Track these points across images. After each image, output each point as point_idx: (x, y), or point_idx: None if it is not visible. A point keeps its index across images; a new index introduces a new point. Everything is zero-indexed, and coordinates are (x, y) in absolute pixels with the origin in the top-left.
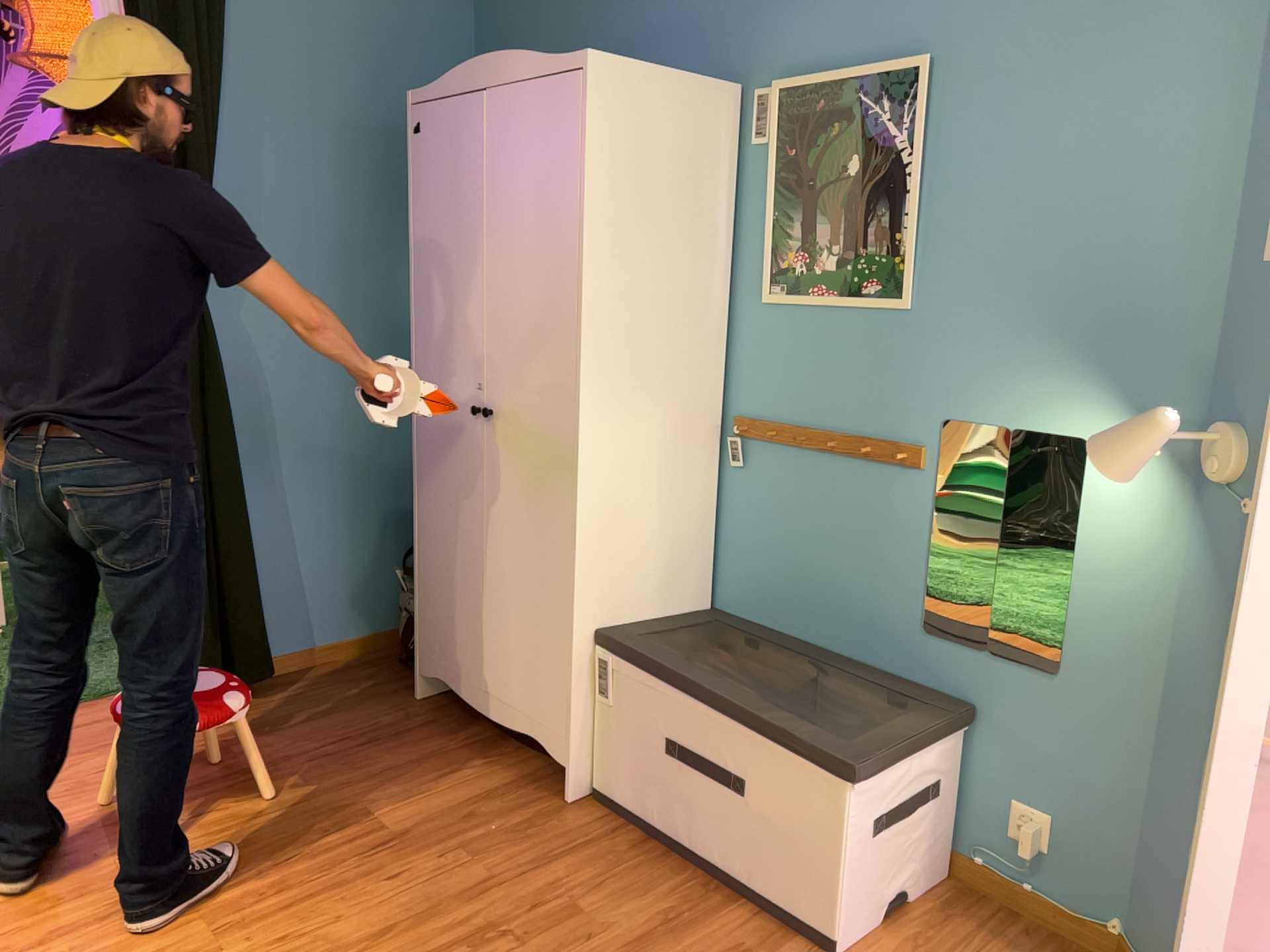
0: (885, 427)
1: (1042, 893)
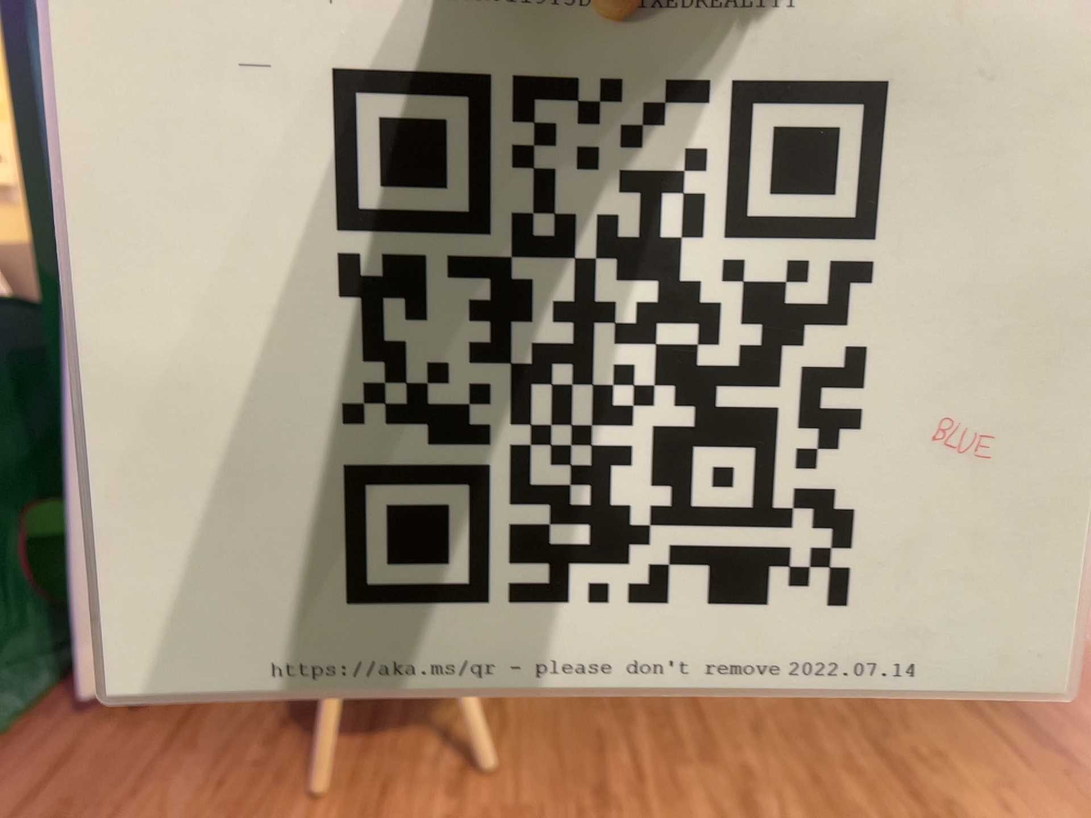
0: None
1: None
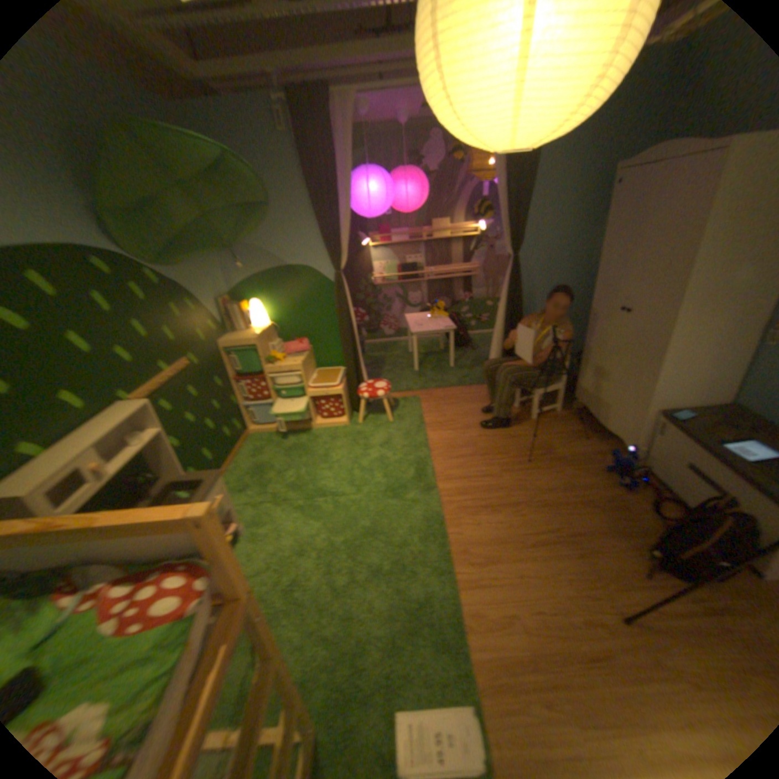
0: None
1: None
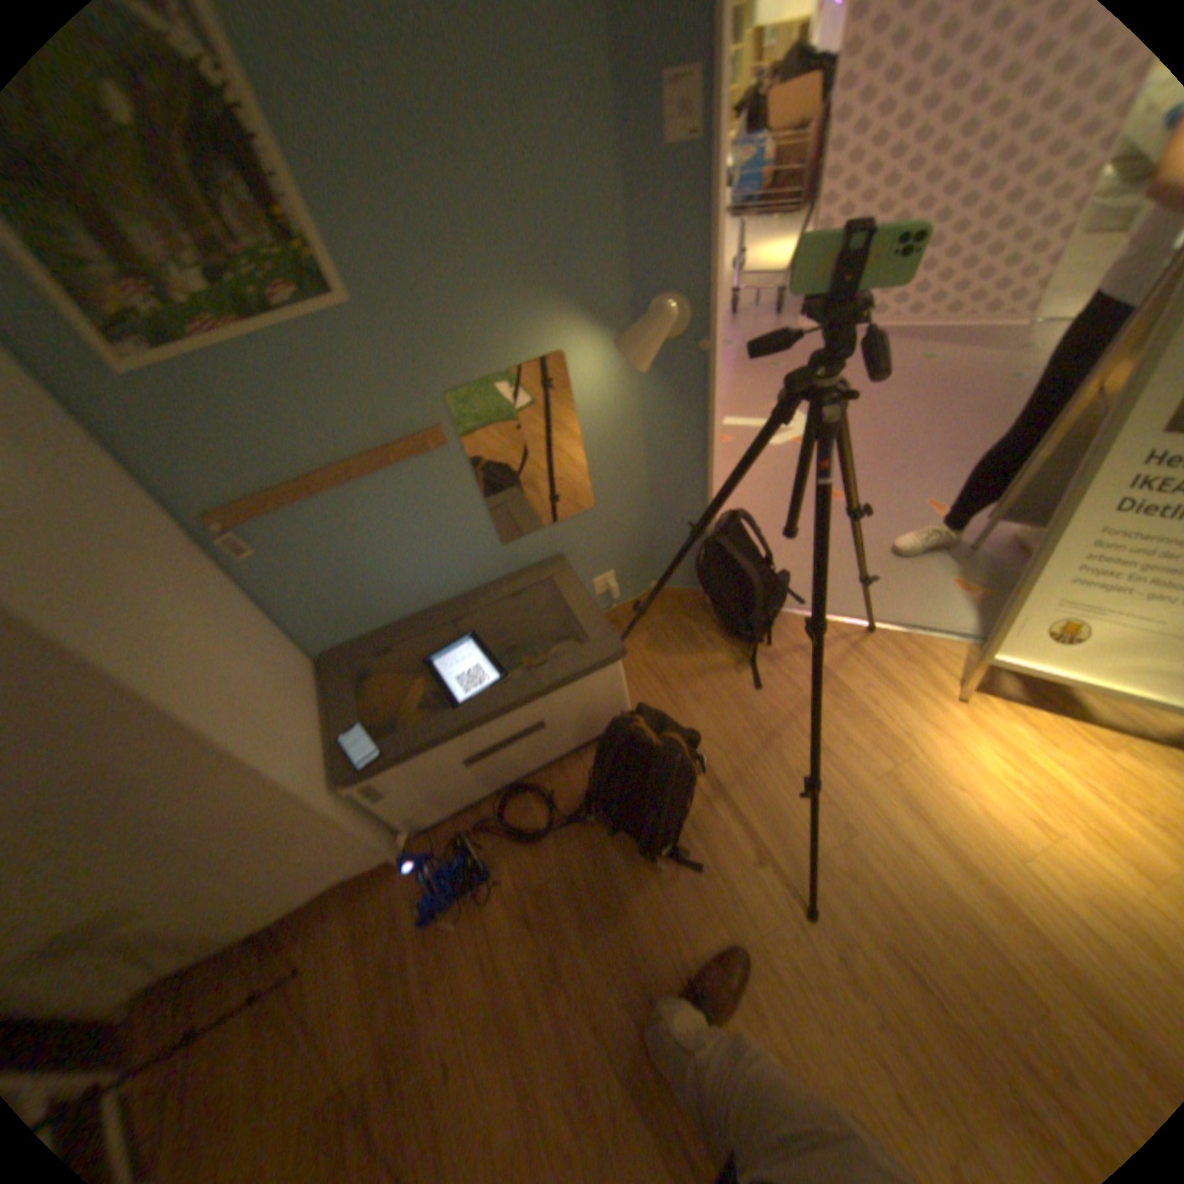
0: (393, 429)
1: (620, 602)
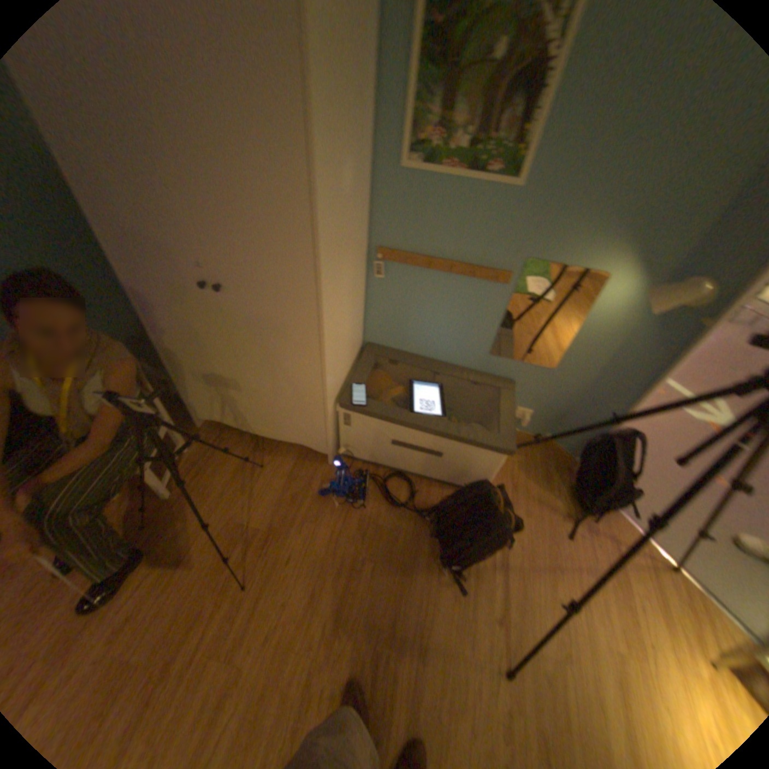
0: (486, 261)
1: (522, 431)
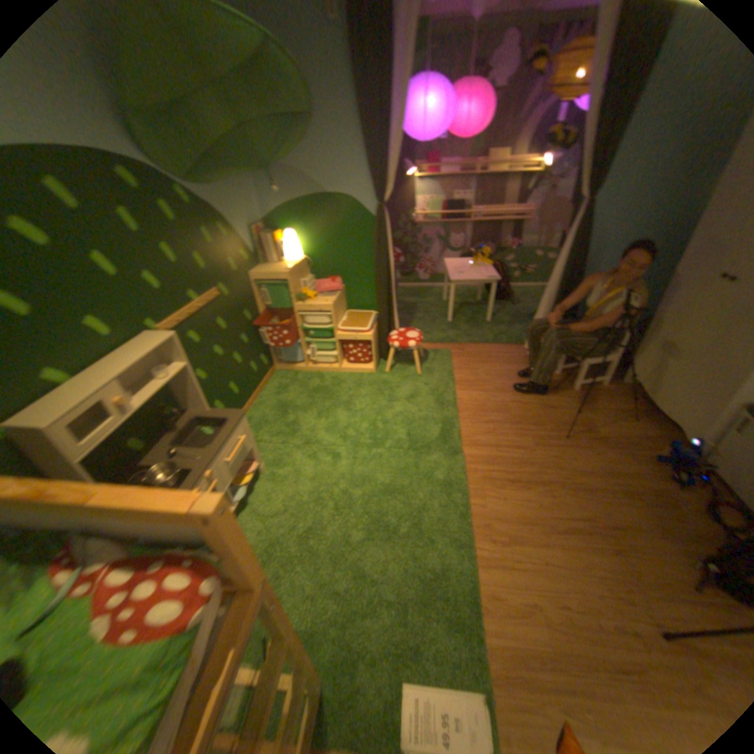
0: None
1: None
